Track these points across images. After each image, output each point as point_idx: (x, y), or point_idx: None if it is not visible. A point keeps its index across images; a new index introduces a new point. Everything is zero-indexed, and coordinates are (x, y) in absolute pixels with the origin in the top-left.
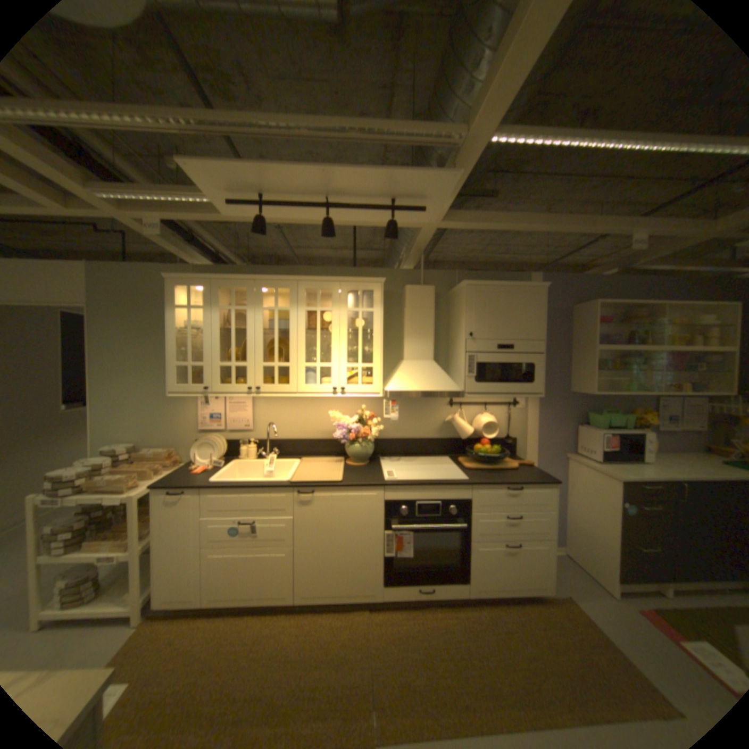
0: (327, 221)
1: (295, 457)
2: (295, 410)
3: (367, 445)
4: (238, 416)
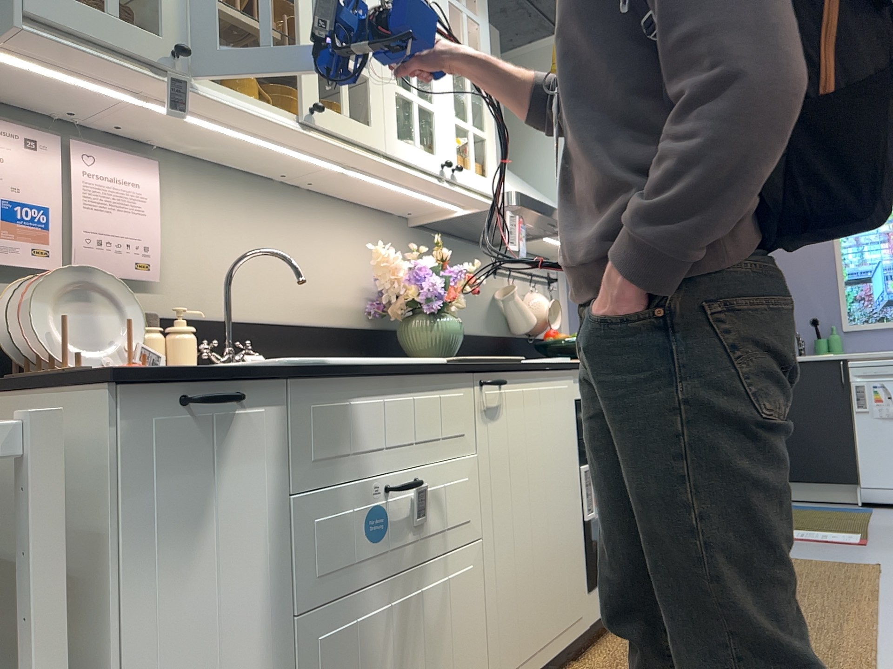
0: None
1: None
2: (263, 236)
3: (456, 319)
4: (112, 224)
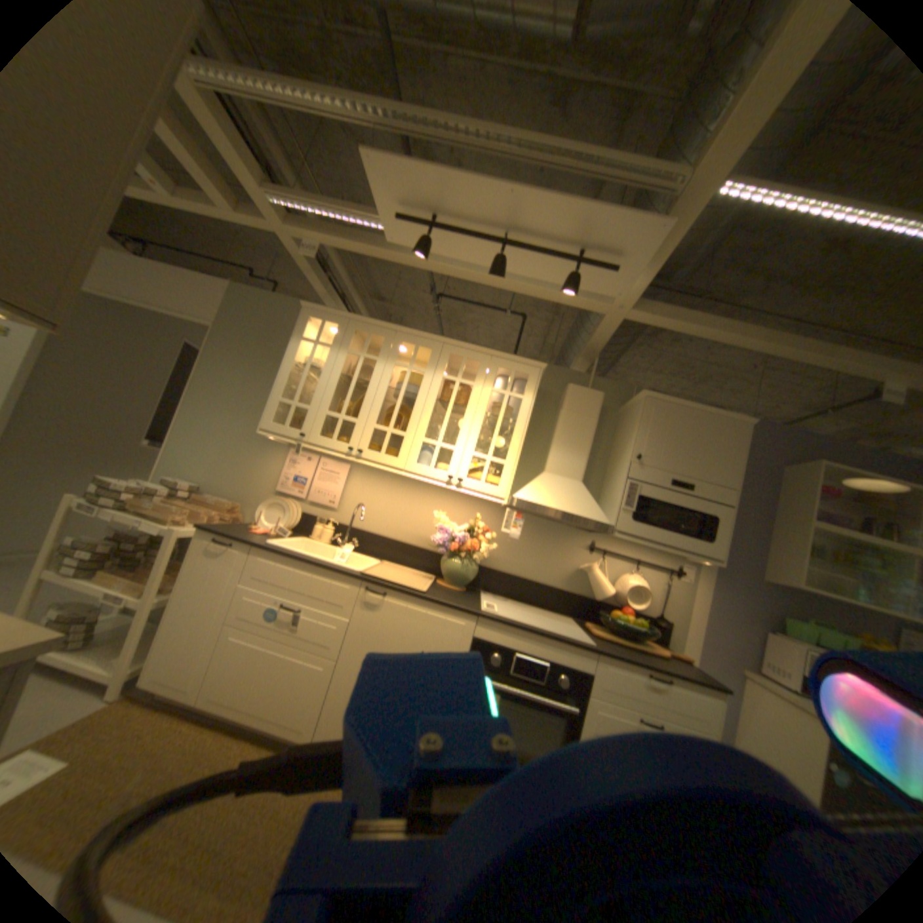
0: (498, 256)
1: (374, 557)
2: (393, 499)
3: (469, 563)
4: (324, 486)
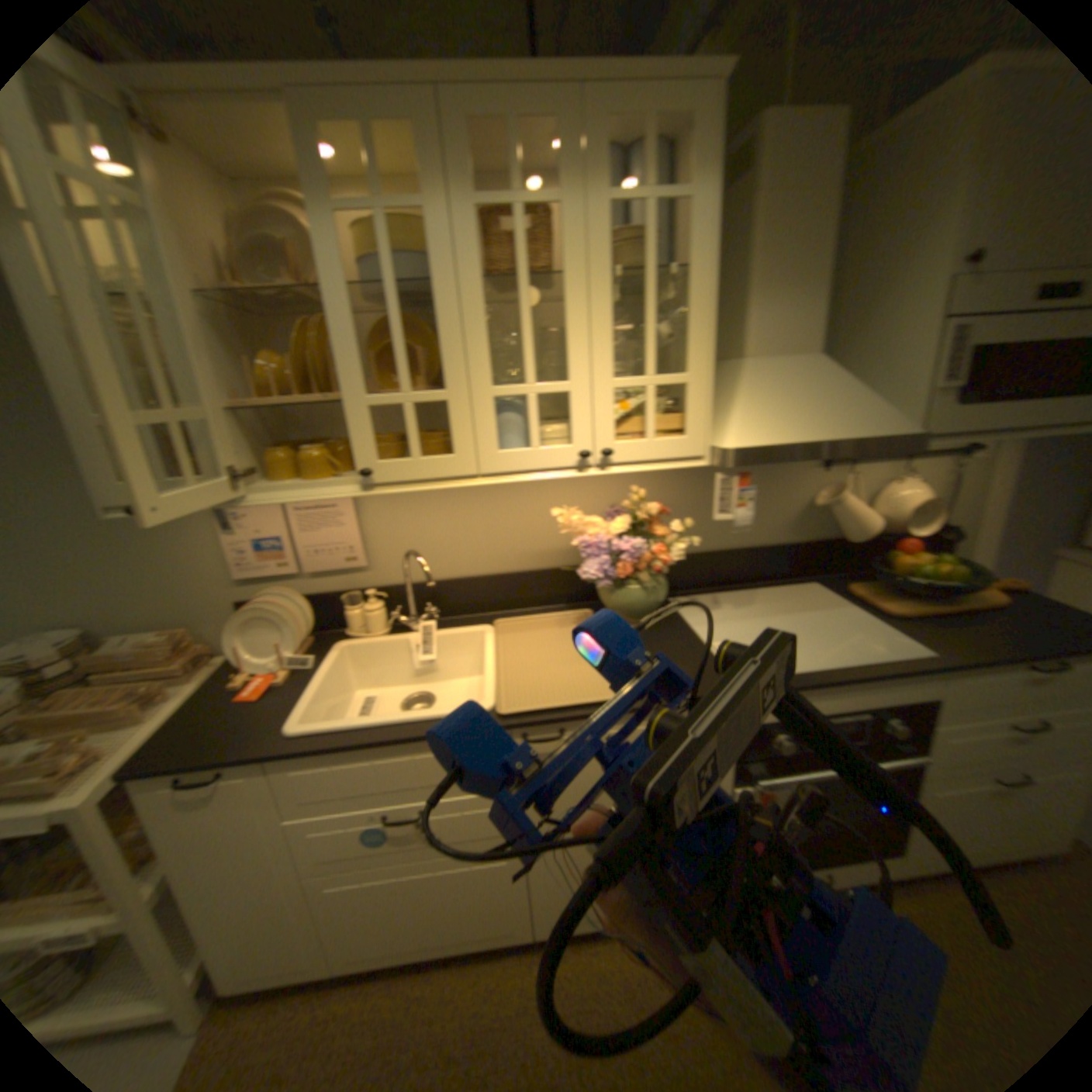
0: None
1: (476, 614)
2: (463, 510)
3: (657, 582)
4: (326, 538)
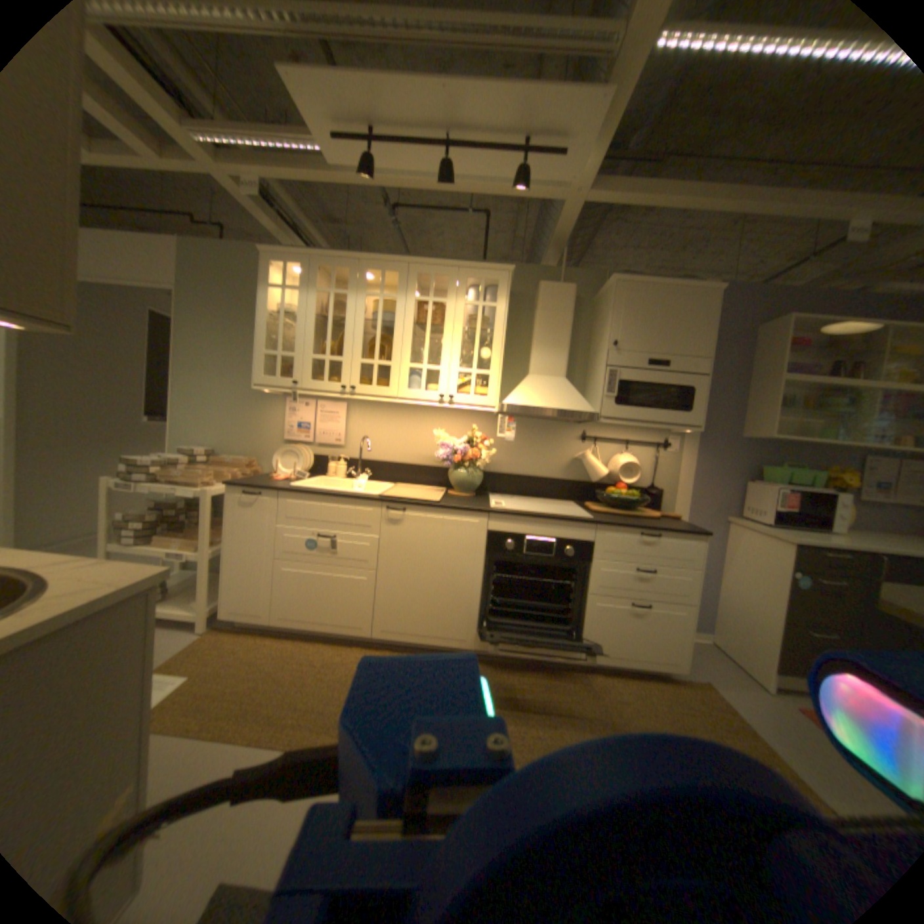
0: (443, 160)
1: (387, 481)
2: (392, 426)
3: (473, 471)
4: (327, 427)
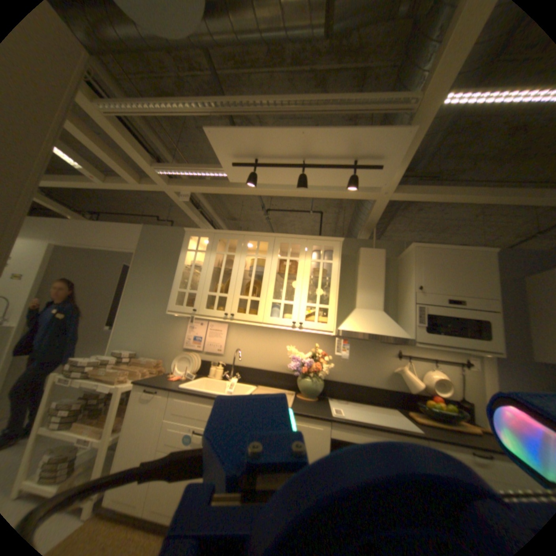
0: (301, 175)
1: (252, 384)
2: (259, 342)
3: (317, 380)
4: (214, 341)
